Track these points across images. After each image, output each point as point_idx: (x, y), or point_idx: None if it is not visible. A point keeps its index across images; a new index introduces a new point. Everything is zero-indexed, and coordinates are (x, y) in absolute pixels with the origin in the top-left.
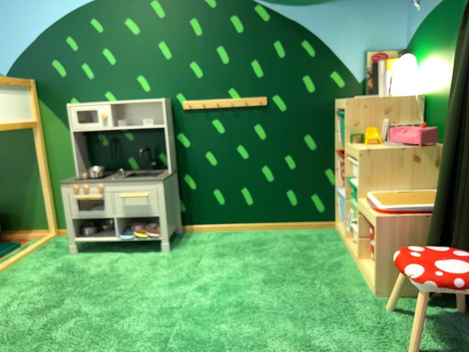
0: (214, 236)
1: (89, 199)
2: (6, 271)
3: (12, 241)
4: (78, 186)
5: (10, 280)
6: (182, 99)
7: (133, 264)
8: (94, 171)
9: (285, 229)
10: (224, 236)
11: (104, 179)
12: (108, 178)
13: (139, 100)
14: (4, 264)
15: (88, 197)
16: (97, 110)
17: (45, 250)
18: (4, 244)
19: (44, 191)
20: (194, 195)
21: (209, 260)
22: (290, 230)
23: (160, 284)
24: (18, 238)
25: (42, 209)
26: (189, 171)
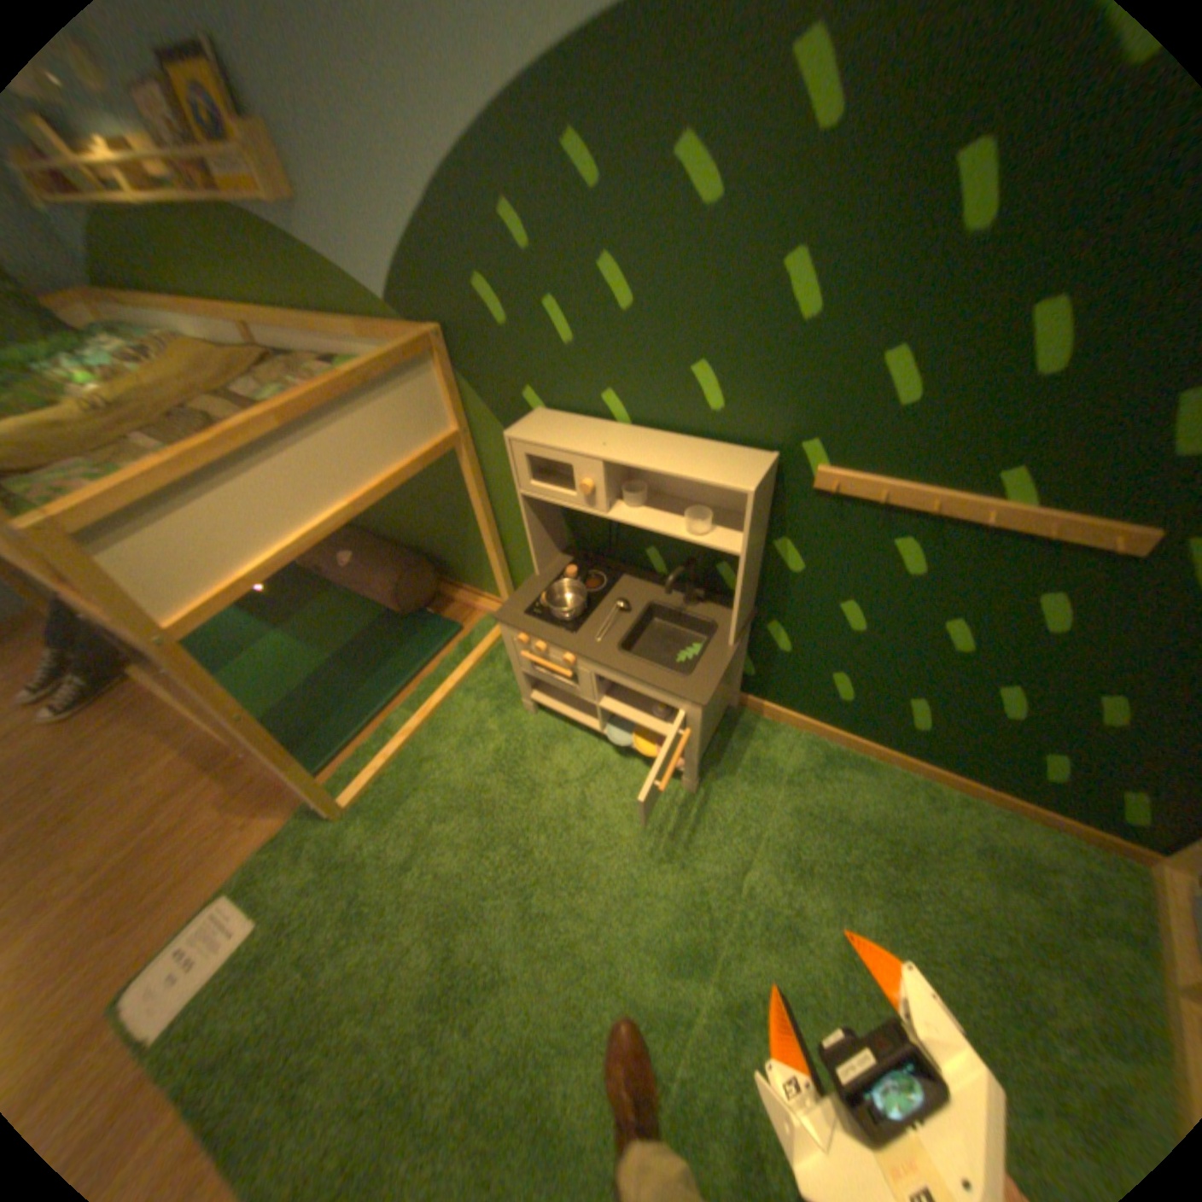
0: (805, 759)
1: (549, 670)
2: (428, 726)
3: (456, 607)
4: (530, 639)
5: (427, 764)
6: (821, 462)
7: (621, 806)
8: (562, 613)
9: (993, 806)
10: (828, 769)
11: (585, 622)
12: (594, 613)
13: (687, 448)
14: (426, 710)
15: (547, 668)
16: (573, 469)
17: (494, 668)
18: (444, 611)
19: (491, 557)
20: (784, 665)
21: (772, 879)
22: (1007, 815)
23: (653, 934)
24: (465, 604)
25: (494, 573)
26: (785, 622)
